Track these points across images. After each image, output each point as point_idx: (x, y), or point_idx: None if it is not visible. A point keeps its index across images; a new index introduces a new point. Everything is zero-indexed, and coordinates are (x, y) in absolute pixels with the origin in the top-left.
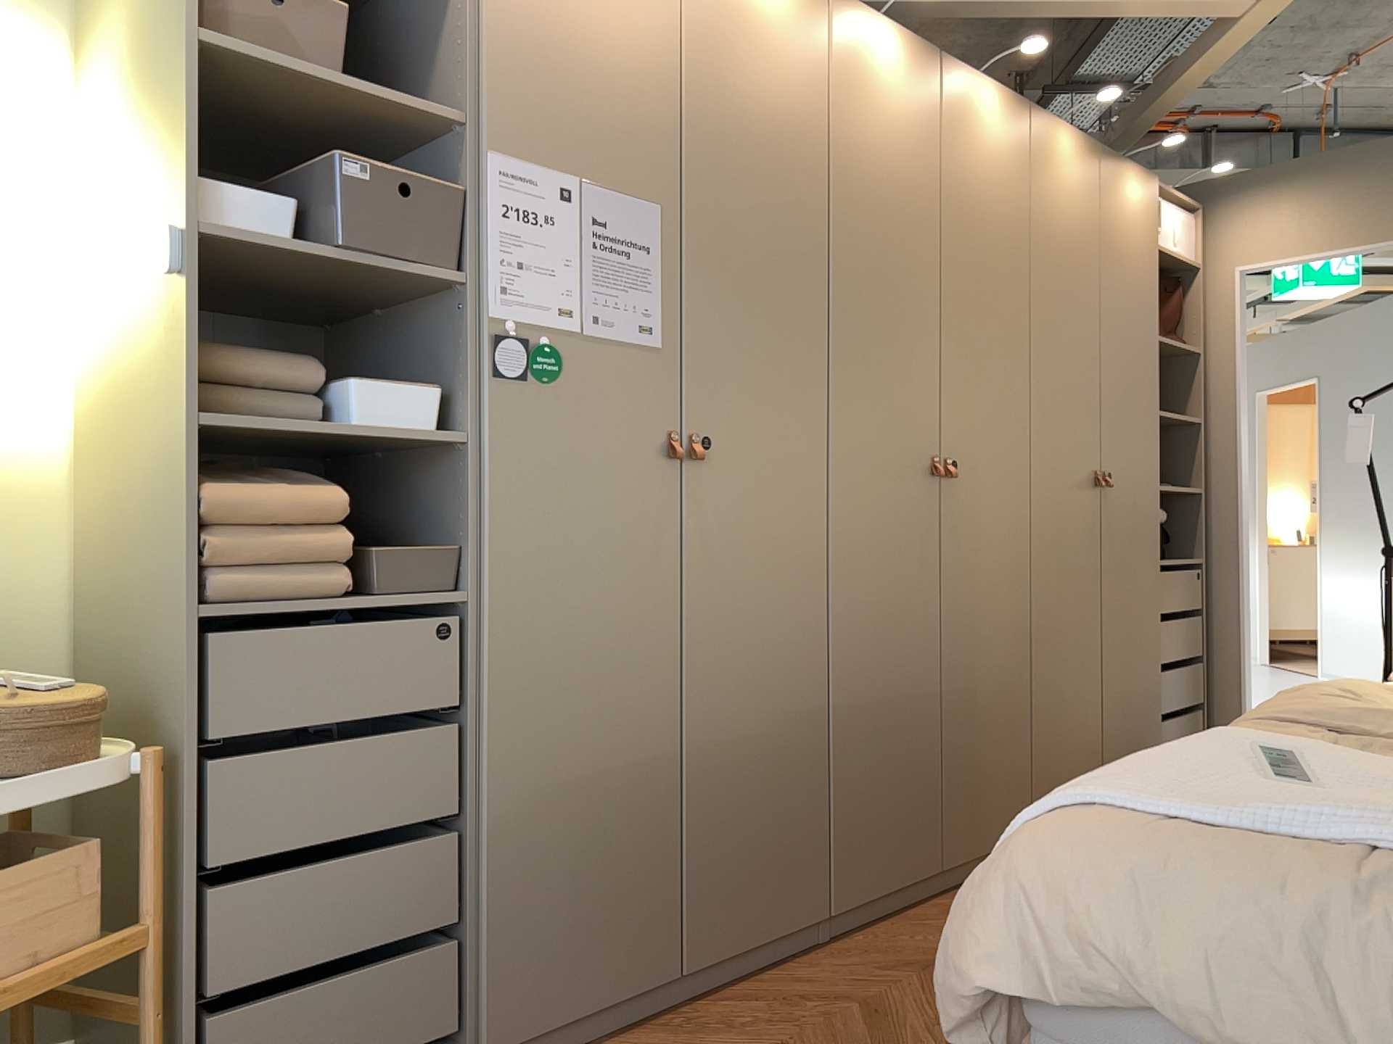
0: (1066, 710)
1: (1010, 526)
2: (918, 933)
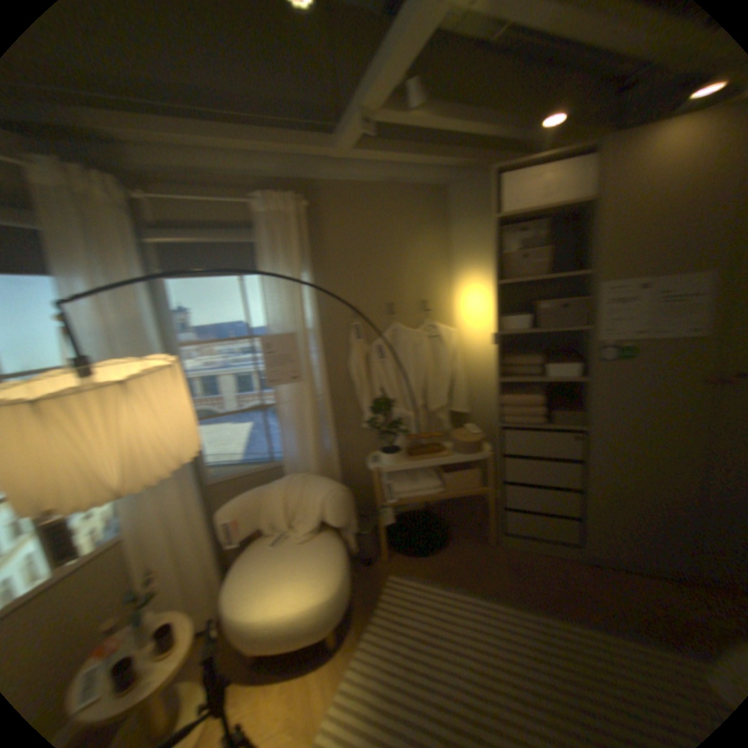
0: None
1: None
2: None
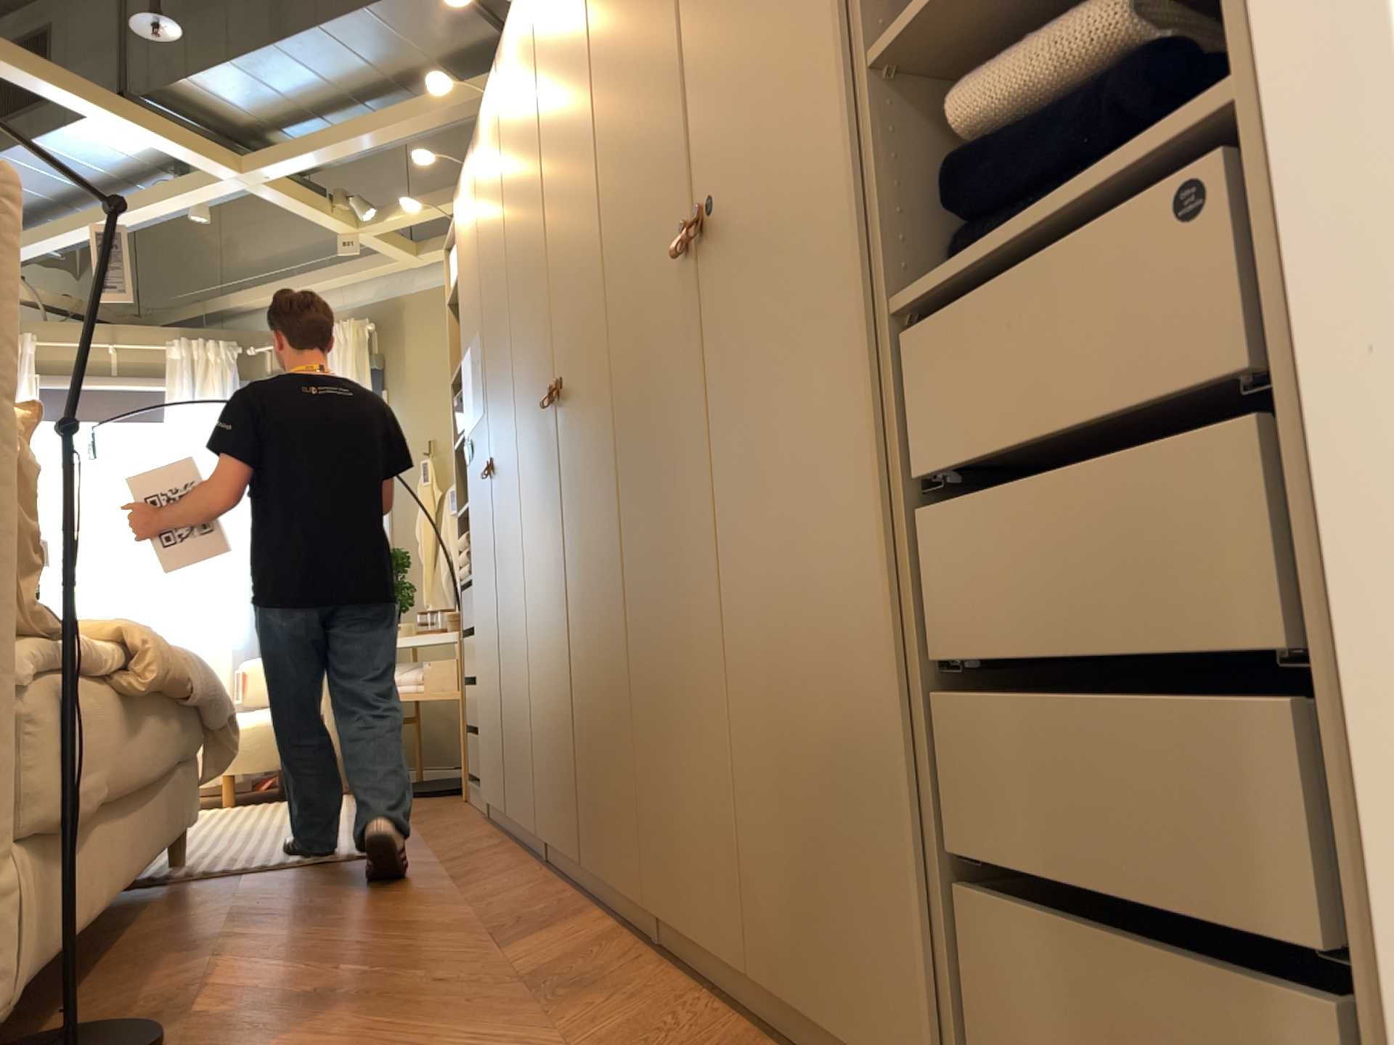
0: (669, 707)
1: (599, 427)
2: (520, 868)
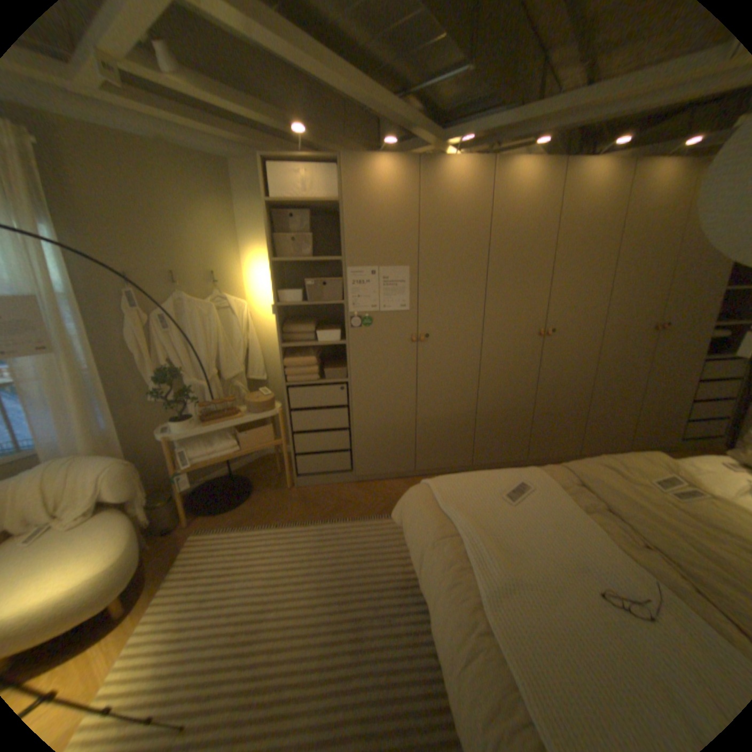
0: (611, 417)
1: (585, 351)
2: None
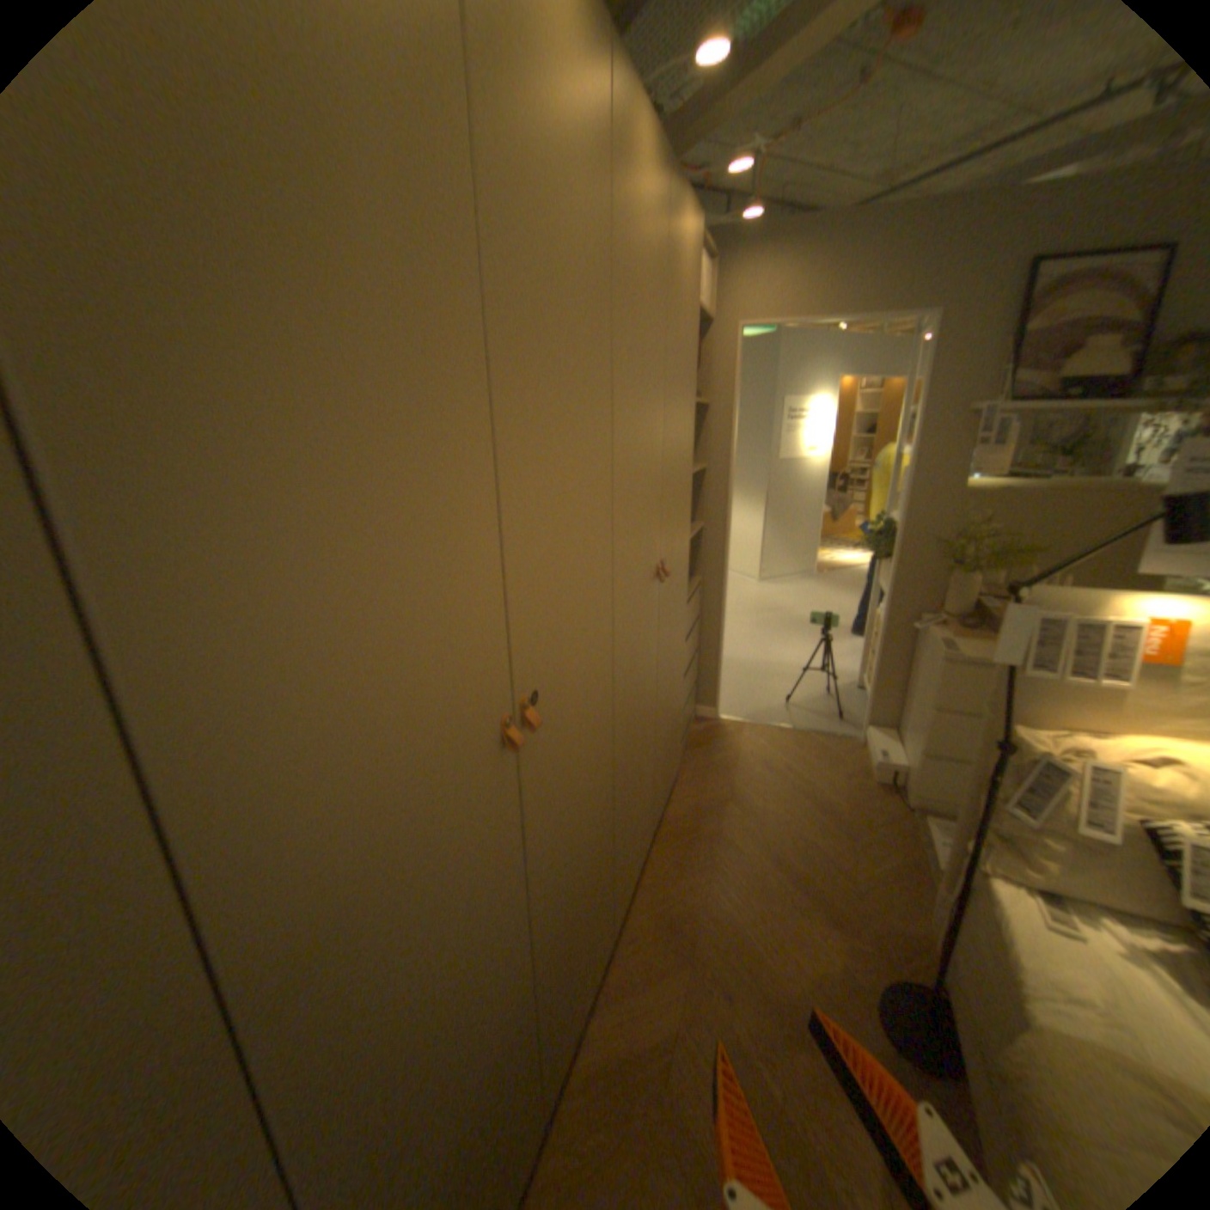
0: (634, 811)
1: (595, 705)
2: None
